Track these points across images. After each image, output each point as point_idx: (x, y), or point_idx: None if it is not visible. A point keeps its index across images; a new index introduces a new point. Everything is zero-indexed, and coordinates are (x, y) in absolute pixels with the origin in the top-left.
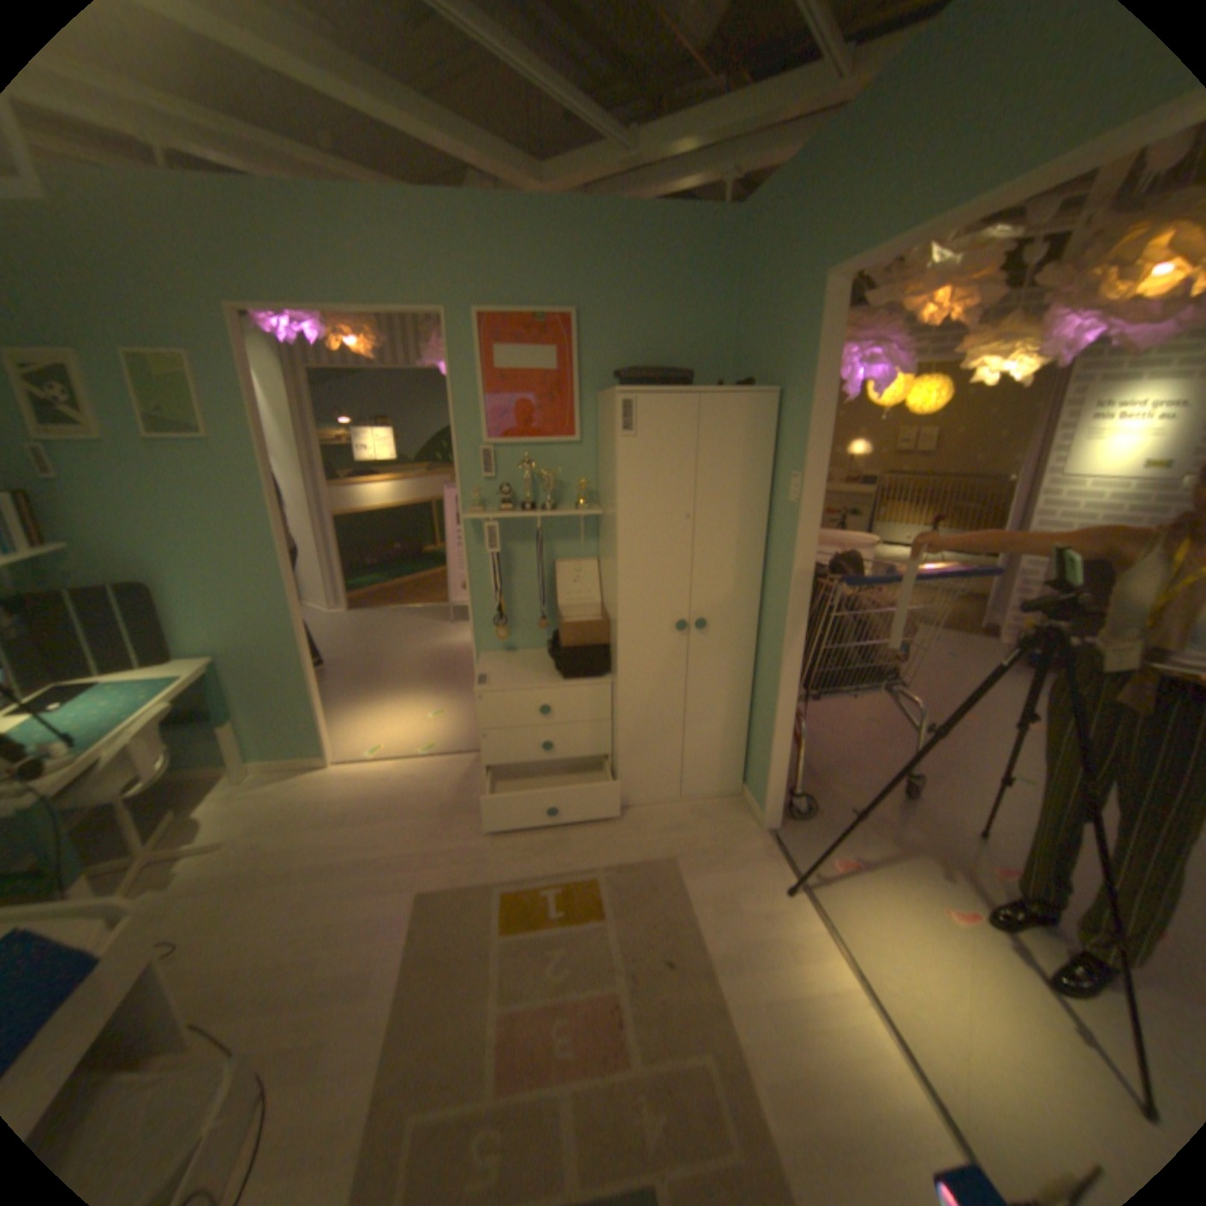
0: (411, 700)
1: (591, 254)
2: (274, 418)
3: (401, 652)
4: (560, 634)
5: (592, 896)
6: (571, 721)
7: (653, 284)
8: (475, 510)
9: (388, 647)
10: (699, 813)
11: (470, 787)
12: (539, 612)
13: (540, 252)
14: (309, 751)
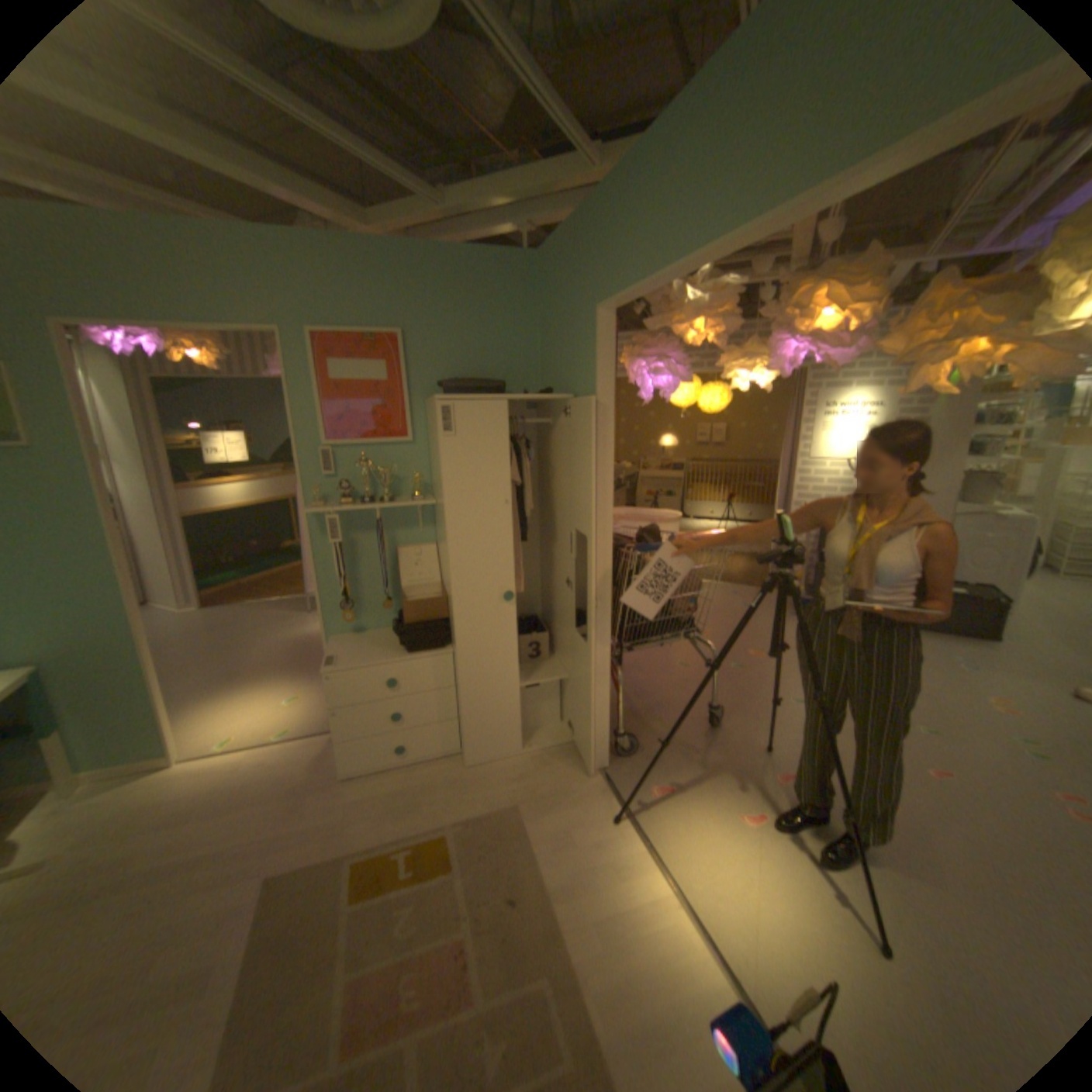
0: (265, 689)
1: (413, 285)
2: (117, 424)
3: (257, 644)
4: (403, 612)
5: (440, 852)
6: (417, 691)
7: (468, 310)
8: (317, 504)
9: (243, 640)
10: (539, 762)
11: (323, 766)
12: (386, 594)
13: (367, 282)
14: (151, 751)
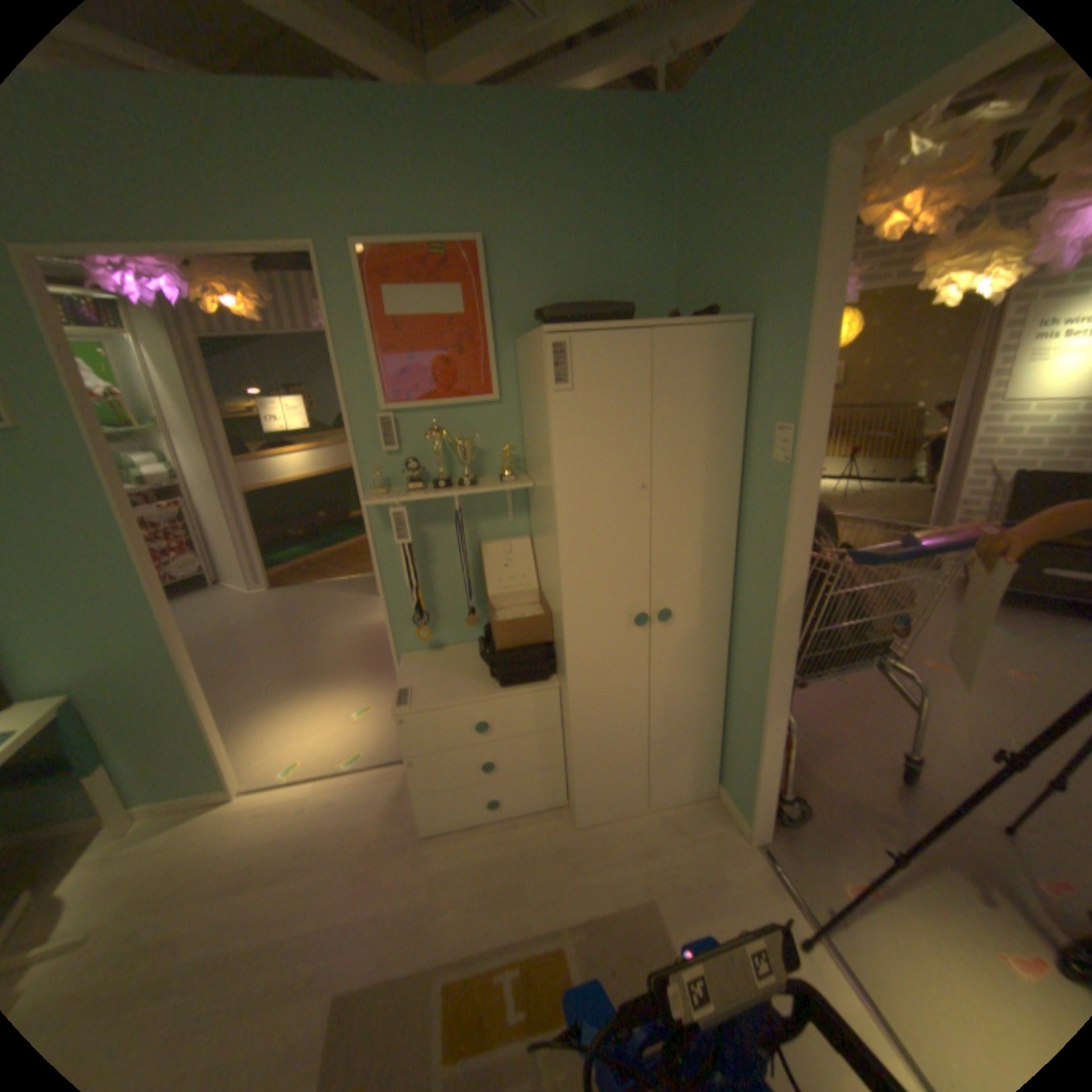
0: (335, 695)
1: (498, 161)
2: (171, 393)
3: (326, 635)
4: (495, 634)
5: (561, 978)
6: (515, 734)
7: (576, 198)
8: (379, 492)
9: (312, 630)
10: (674, 827)
11: (402, 813)
12: (469, 601)
13: (433, 161)
14: (209, 784)
